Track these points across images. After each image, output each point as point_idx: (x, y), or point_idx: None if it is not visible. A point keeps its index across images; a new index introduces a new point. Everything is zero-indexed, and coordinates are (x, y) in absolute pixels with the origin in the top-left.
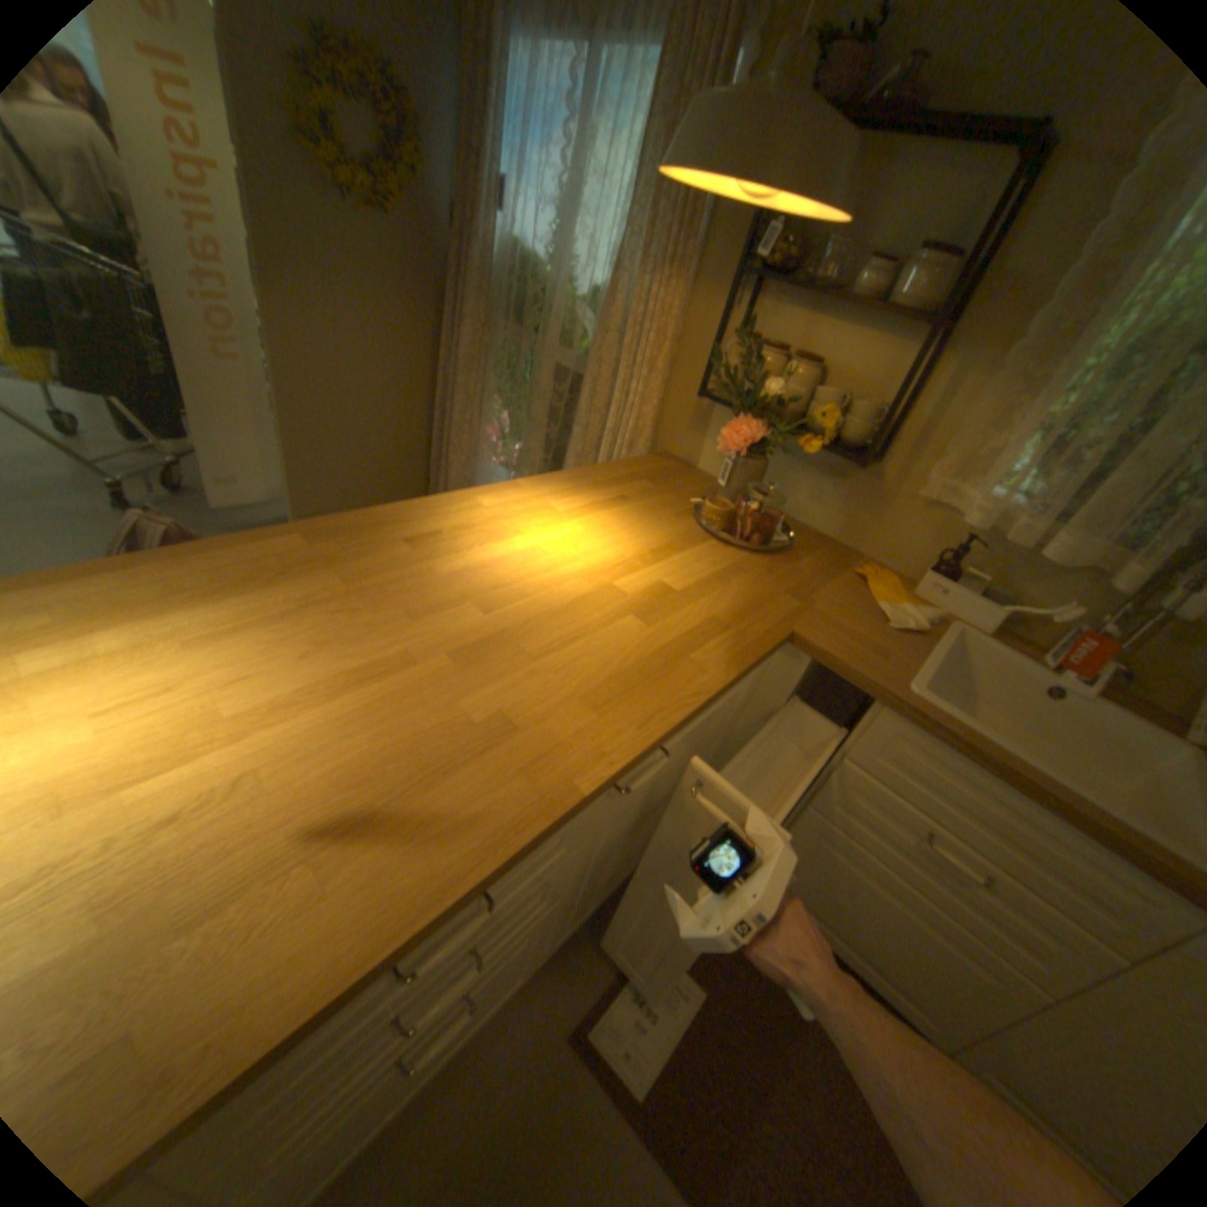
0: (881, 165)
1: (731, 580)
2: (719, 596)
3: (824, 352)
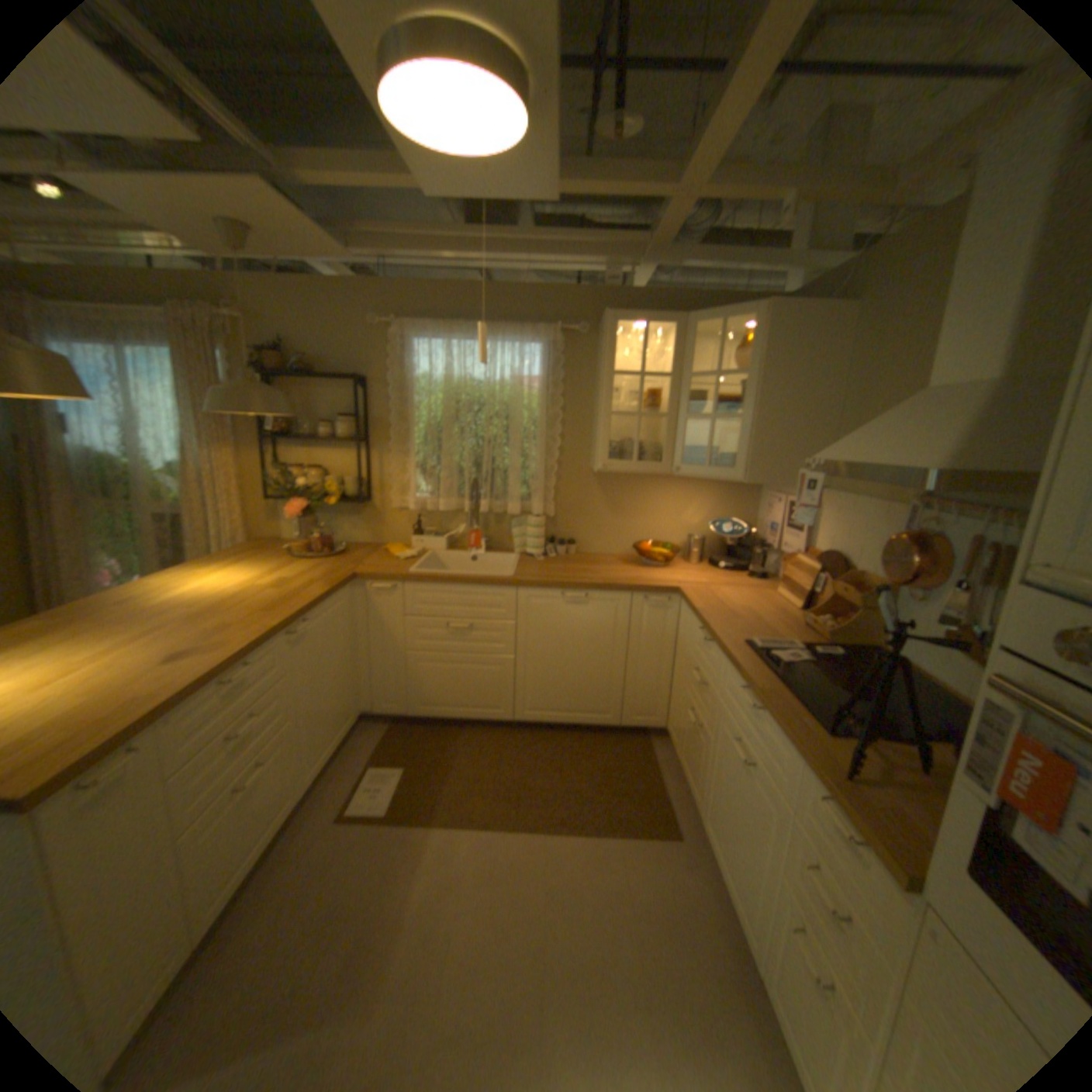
0: (308, 389)
1: (319, 567)
2: (315, 572)
3: (323, 463)
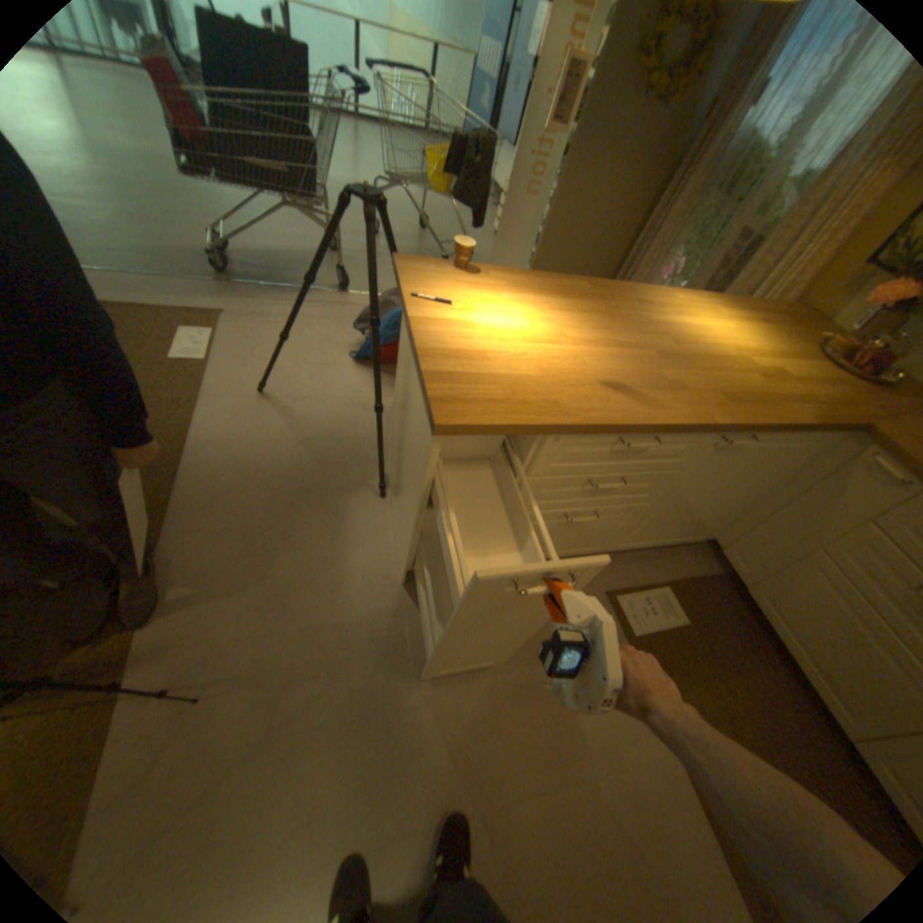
0: None
1: (836, 385)
2: (823, 388)
3: None
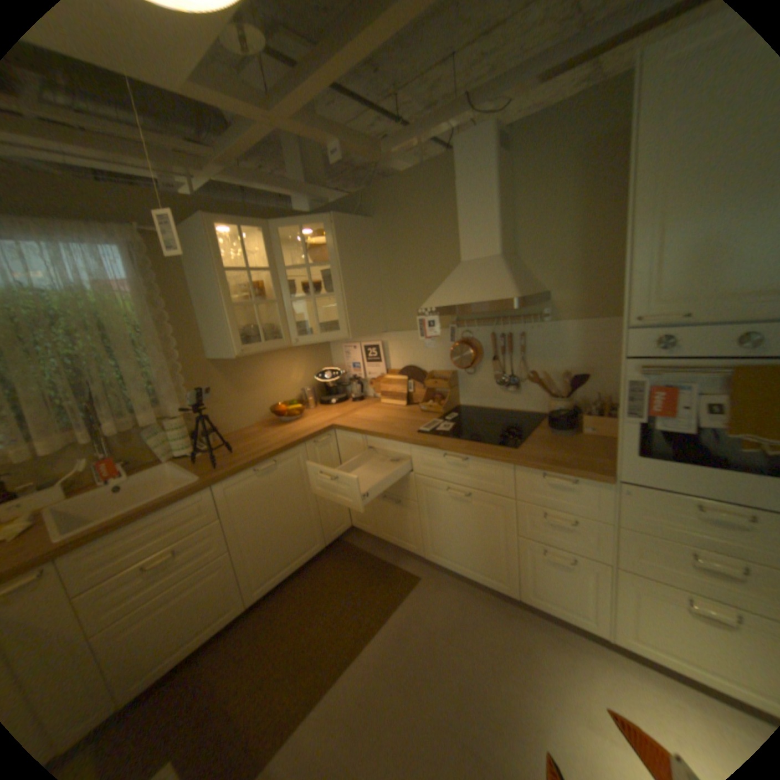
0: None
1: None
2: None
3: None
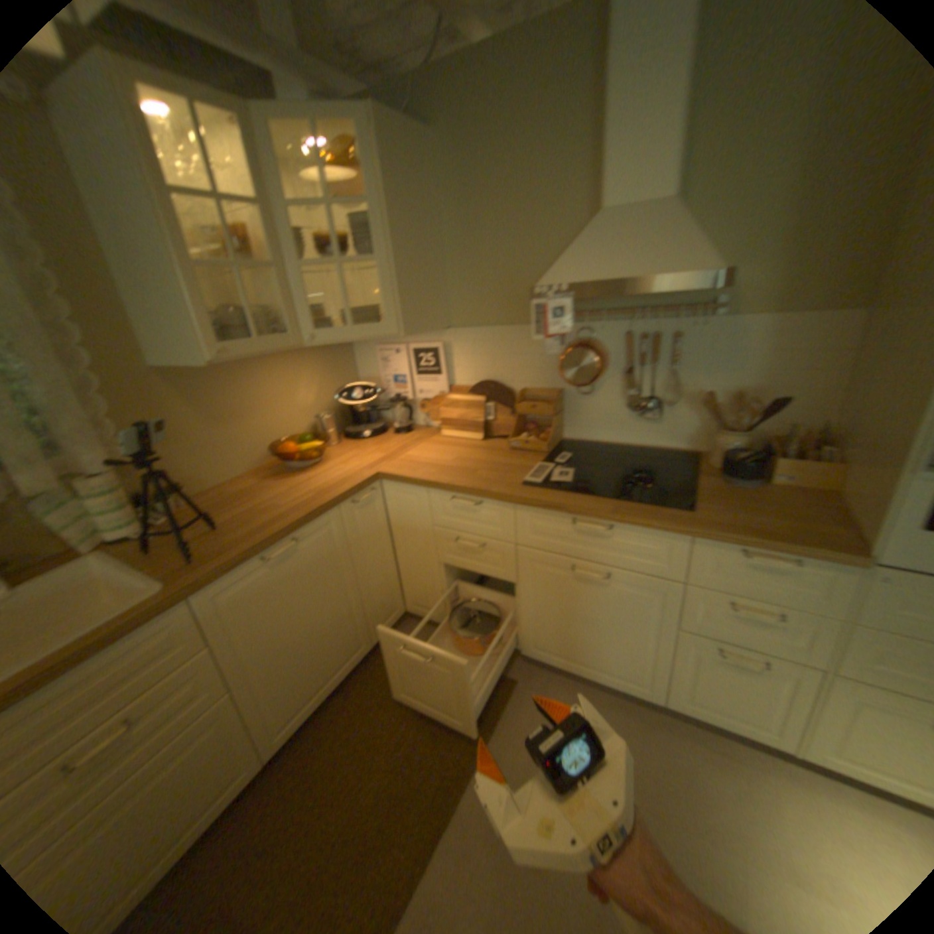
0: None
1: None
2: None
3: None
